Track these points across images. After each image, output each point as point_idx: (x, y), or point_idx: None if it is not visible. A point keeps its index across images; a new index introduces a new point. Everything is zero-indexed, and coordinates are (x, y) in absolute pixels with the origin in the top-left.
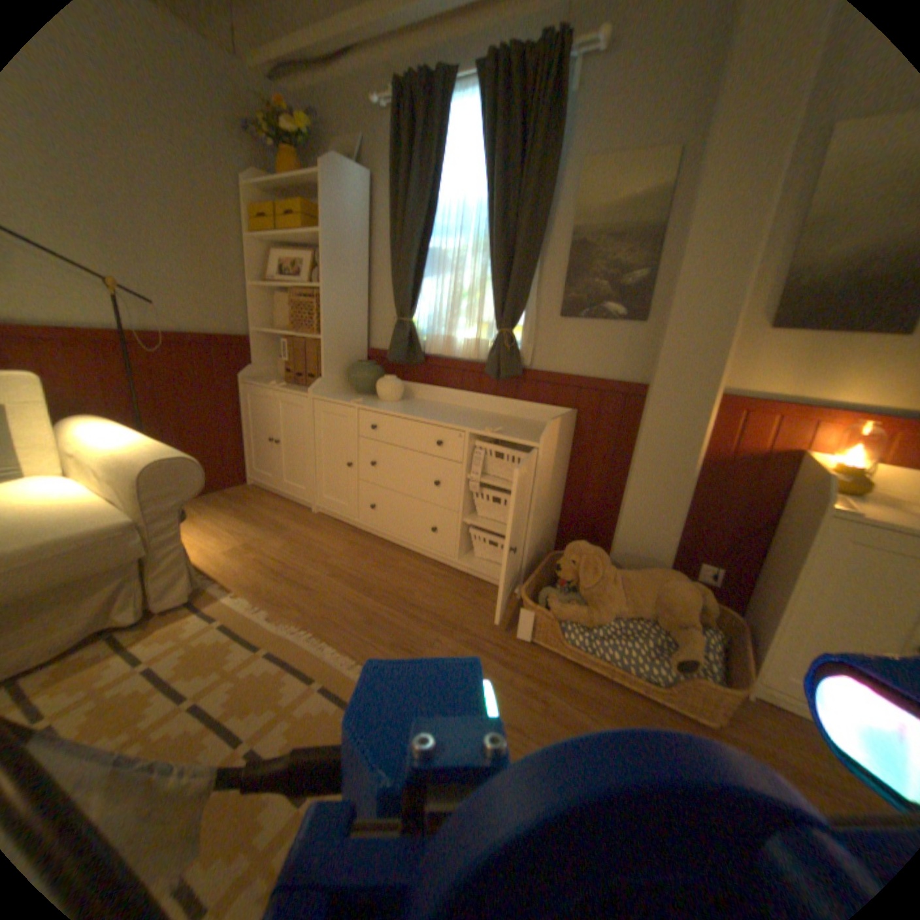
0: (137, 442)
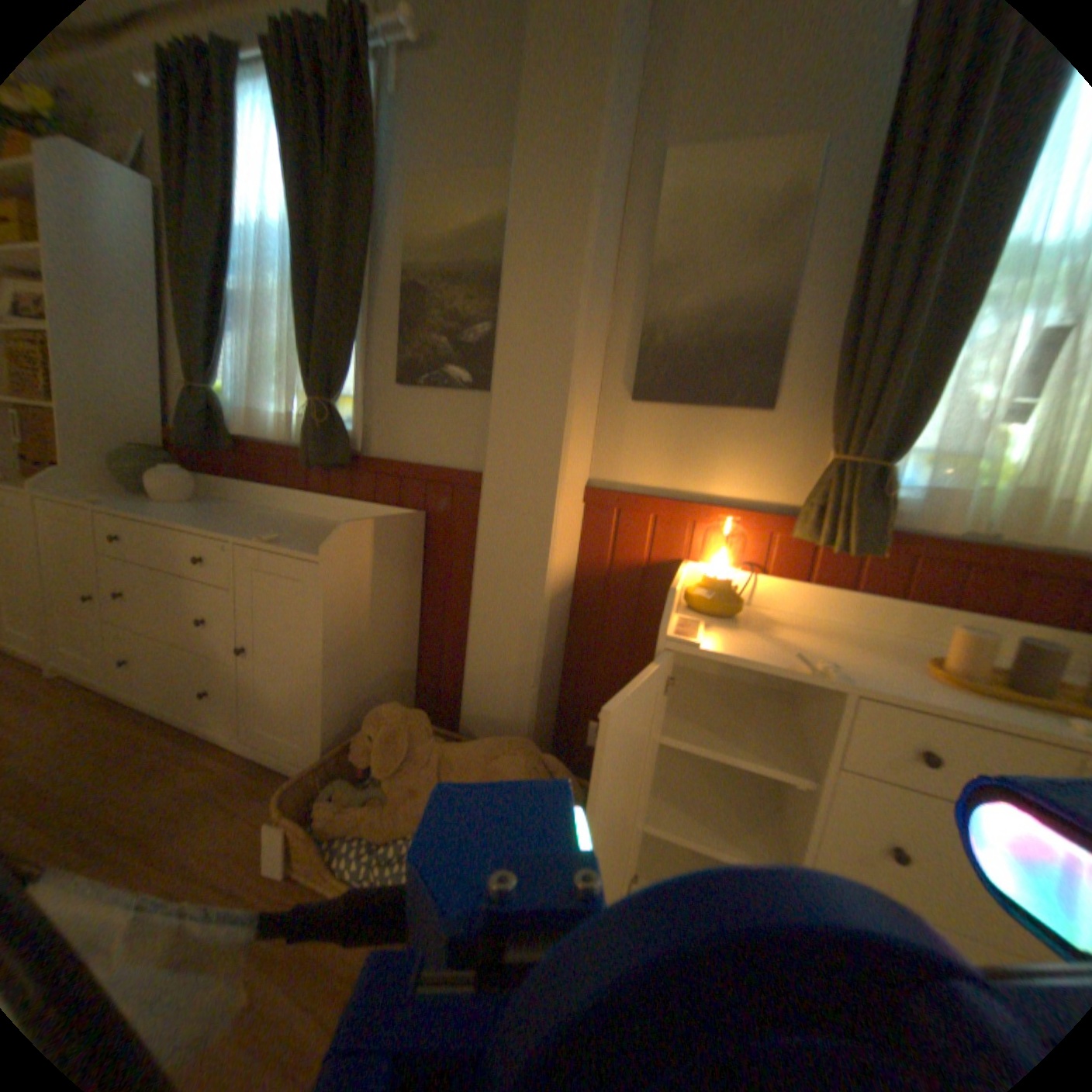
0: None
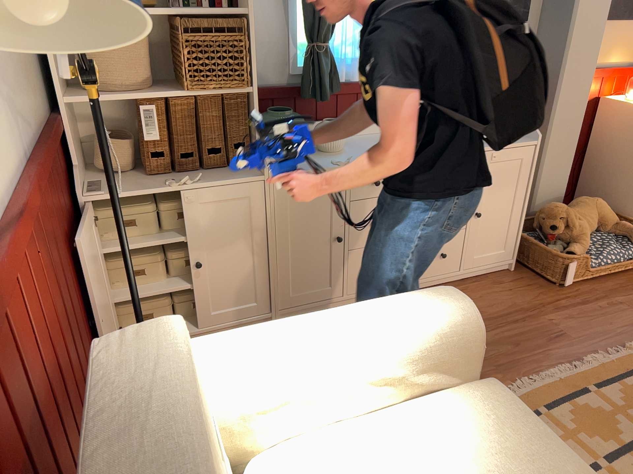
0: (372, 313)
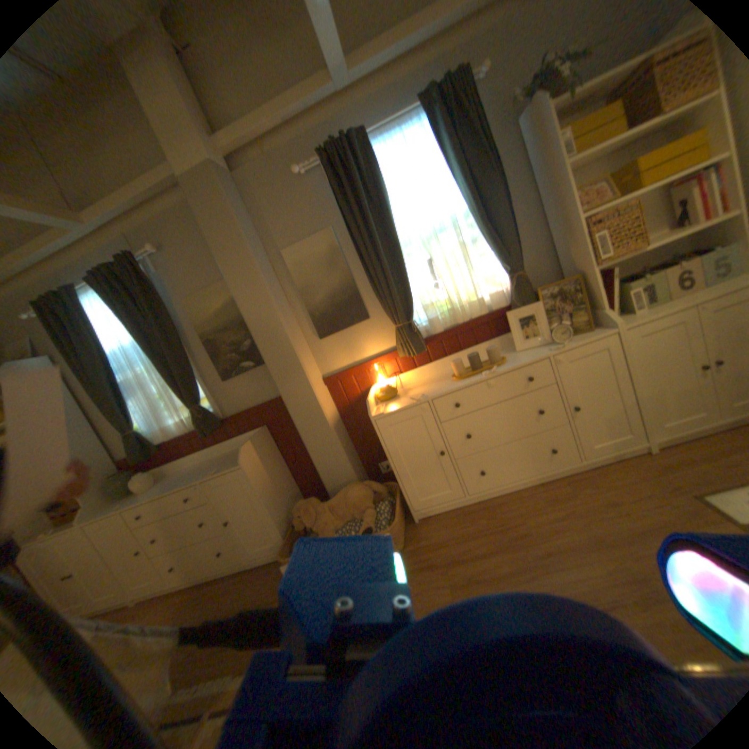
0: None
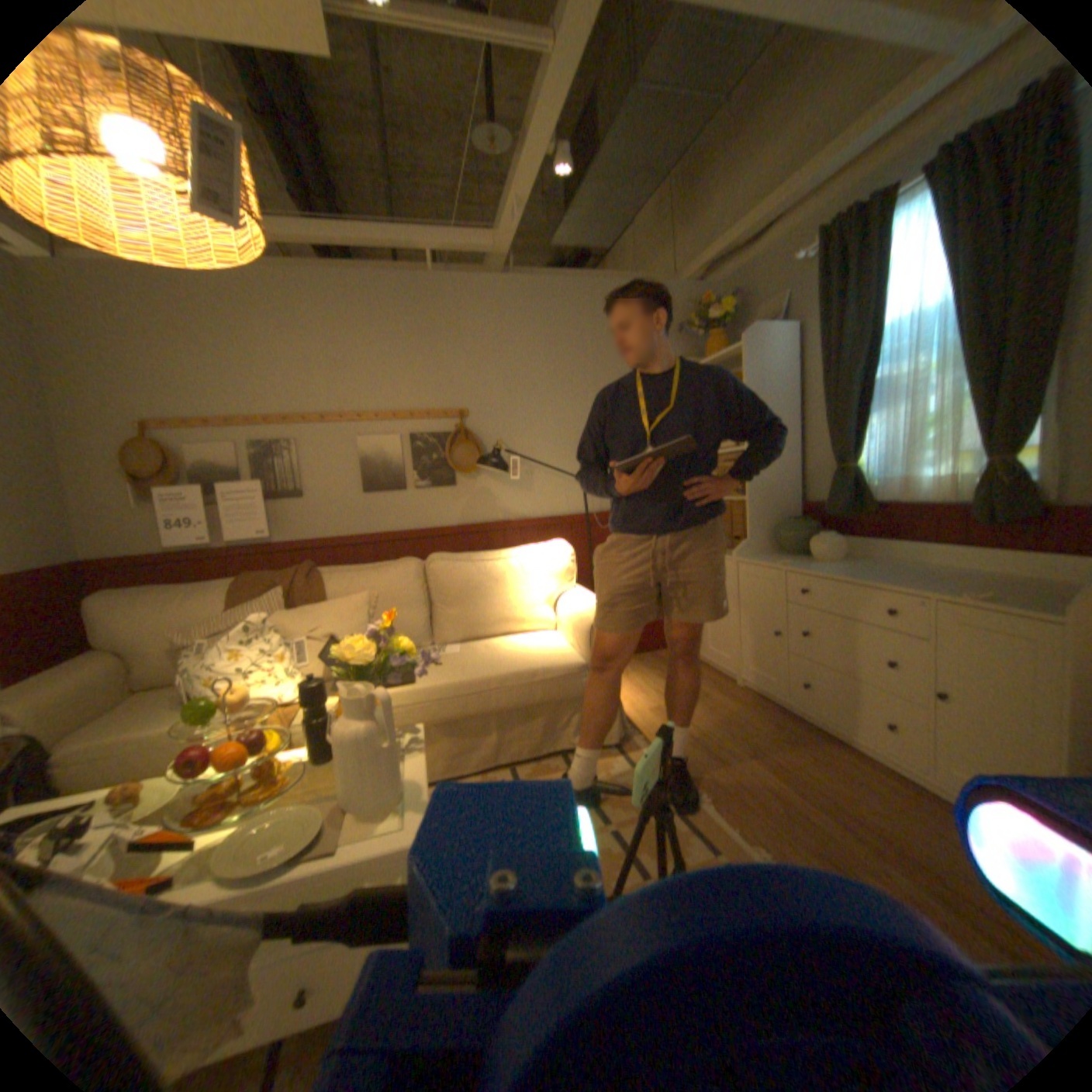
0: (591, 601)
